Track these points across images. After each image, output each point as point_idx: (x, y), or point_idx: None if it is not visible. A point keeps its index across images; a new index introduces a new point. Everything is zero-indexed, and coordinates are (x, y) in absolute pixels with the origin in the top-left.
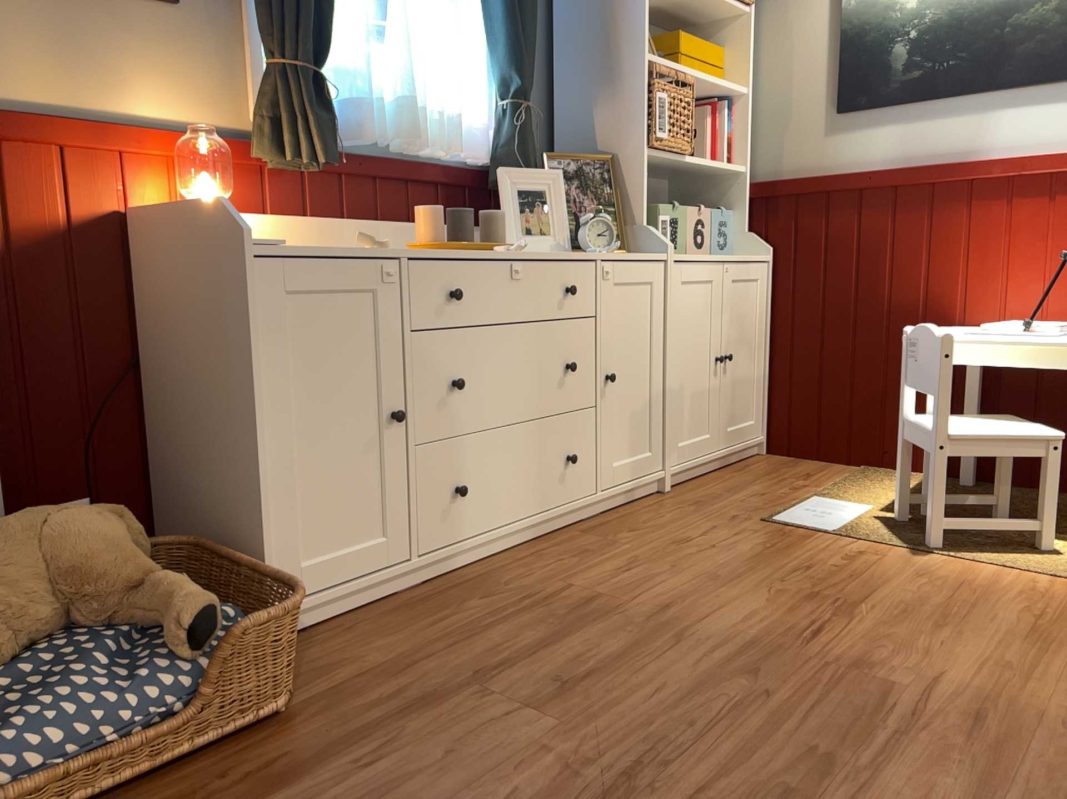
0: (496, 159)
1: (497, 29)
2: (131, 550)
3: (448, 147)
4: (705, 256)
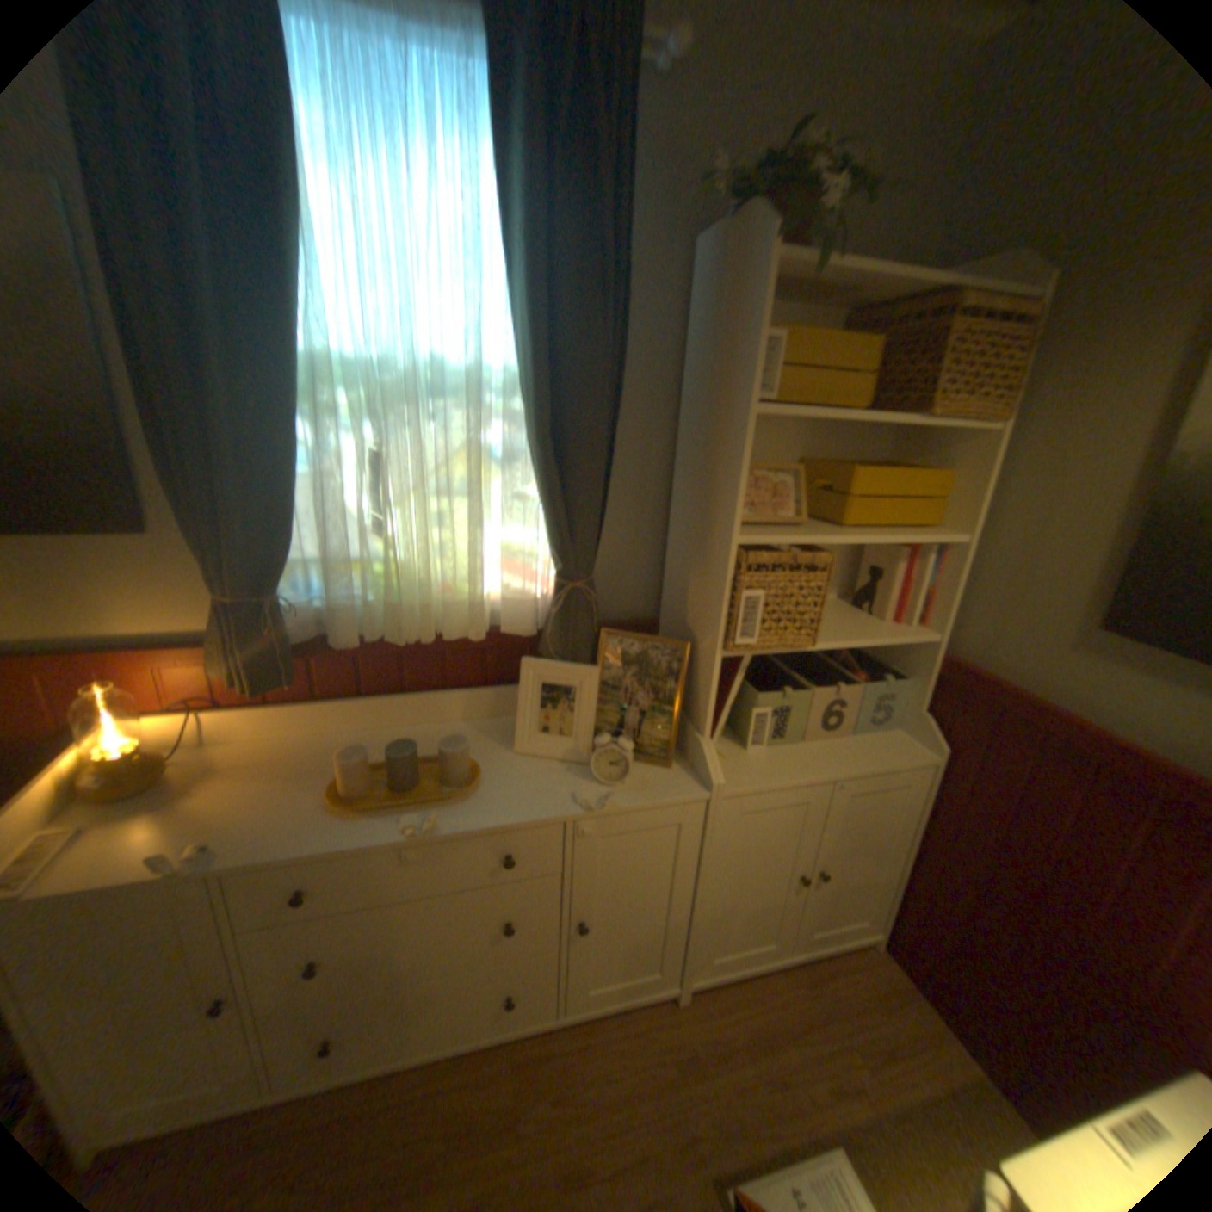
0: (546, 631)
1: (543, 501)
2: None
3: (467, 633)
4: (822, 758)
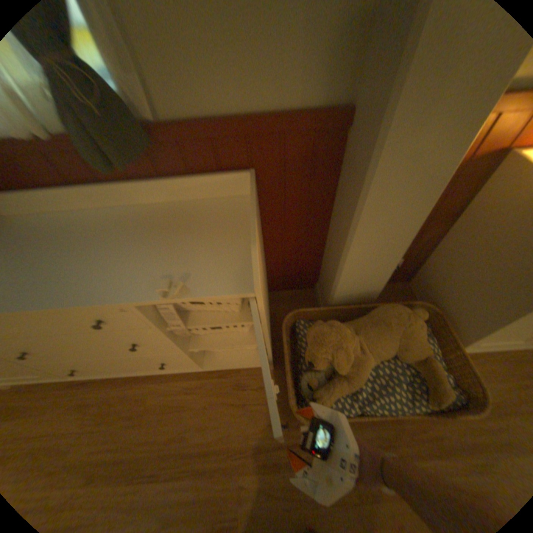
0: None
1: None
2: (425, 334)
3: None
4: None
